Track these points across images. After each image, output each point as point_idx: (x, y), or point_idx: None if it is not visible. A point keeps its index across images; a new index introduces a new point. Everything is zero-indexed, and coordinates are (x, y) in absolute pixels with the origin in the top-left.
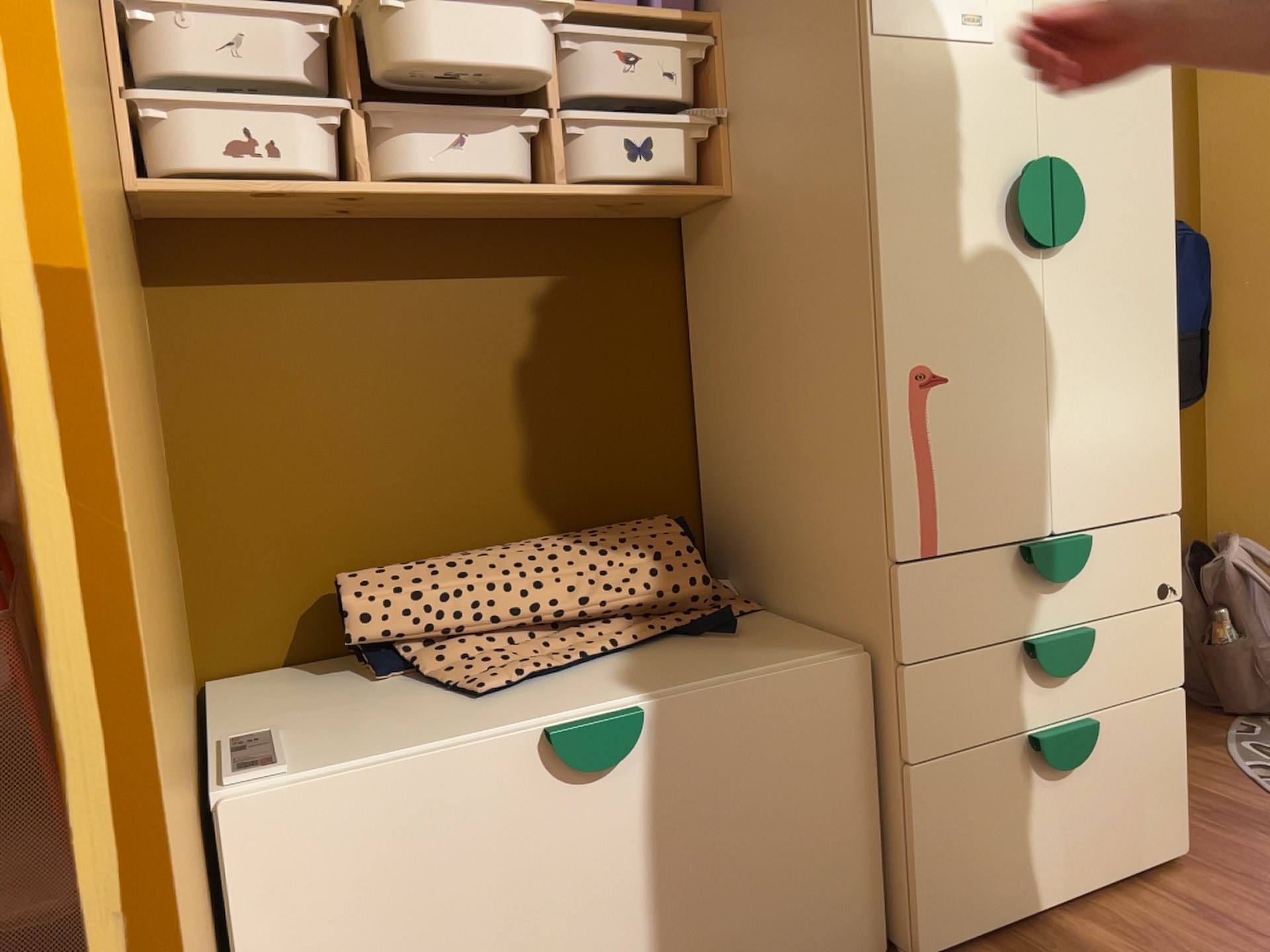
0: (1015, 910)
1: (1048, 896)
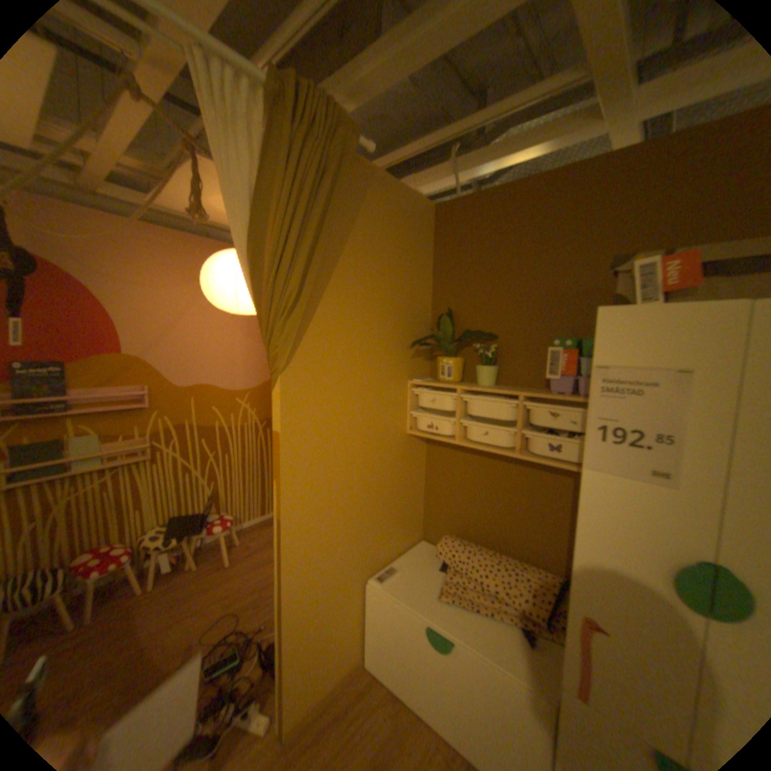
0: None
1: None
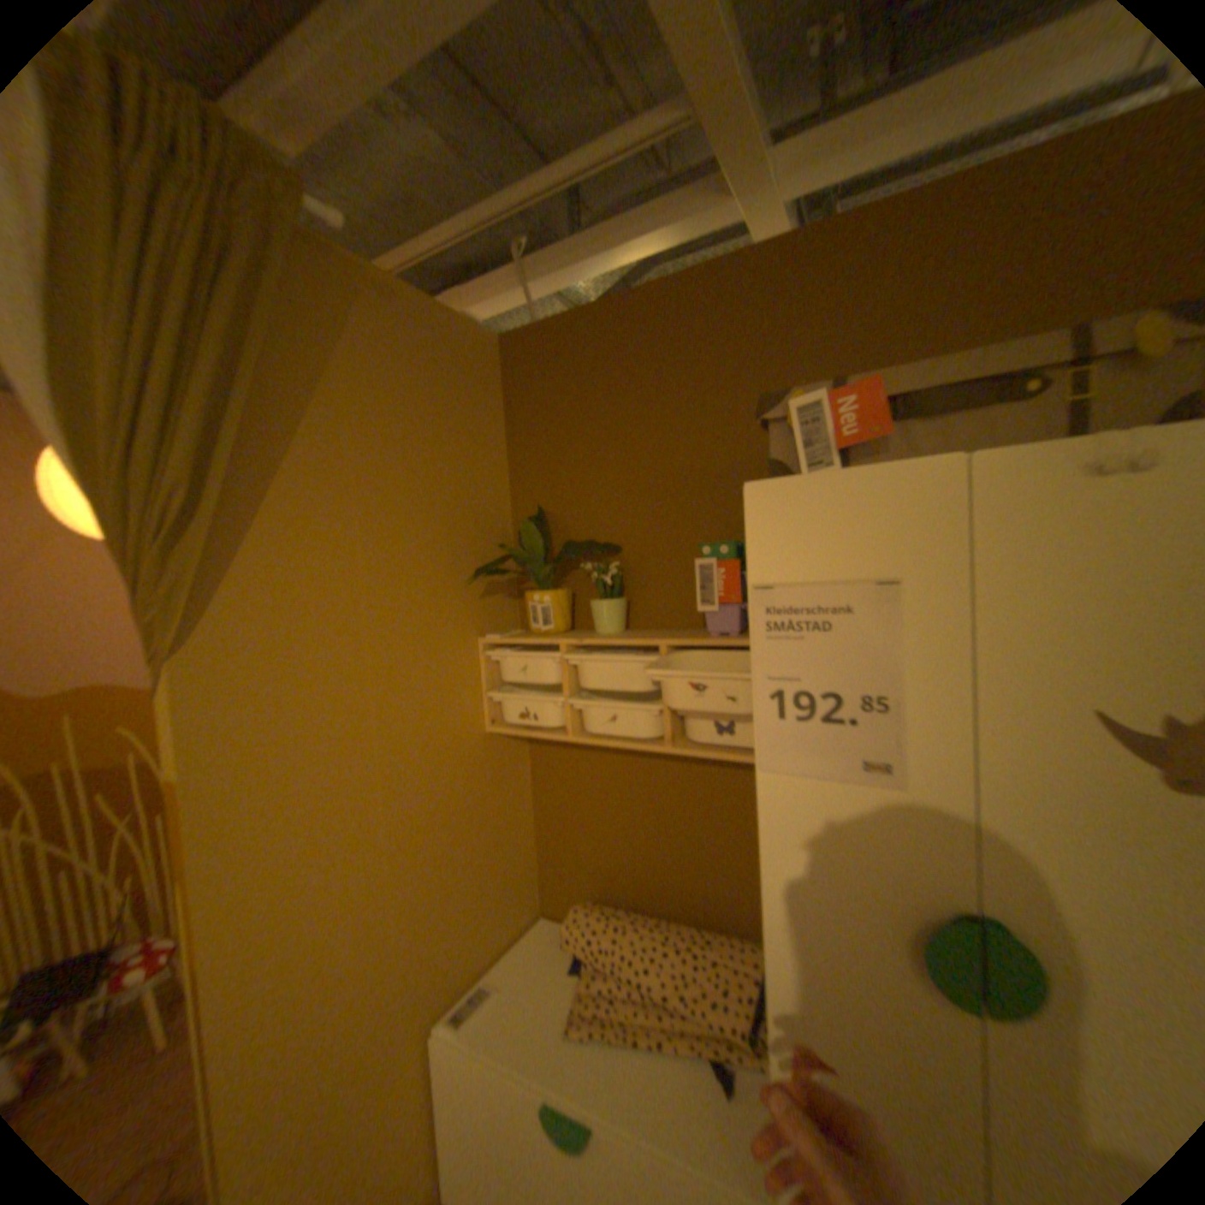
0: None
1: None
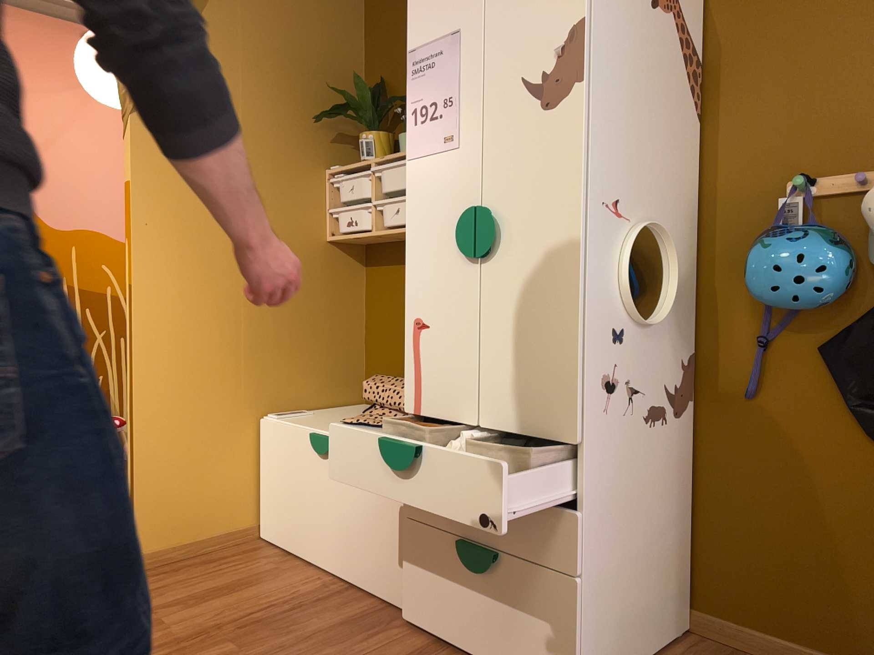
0: (447, 636)
1: (466, 646)
